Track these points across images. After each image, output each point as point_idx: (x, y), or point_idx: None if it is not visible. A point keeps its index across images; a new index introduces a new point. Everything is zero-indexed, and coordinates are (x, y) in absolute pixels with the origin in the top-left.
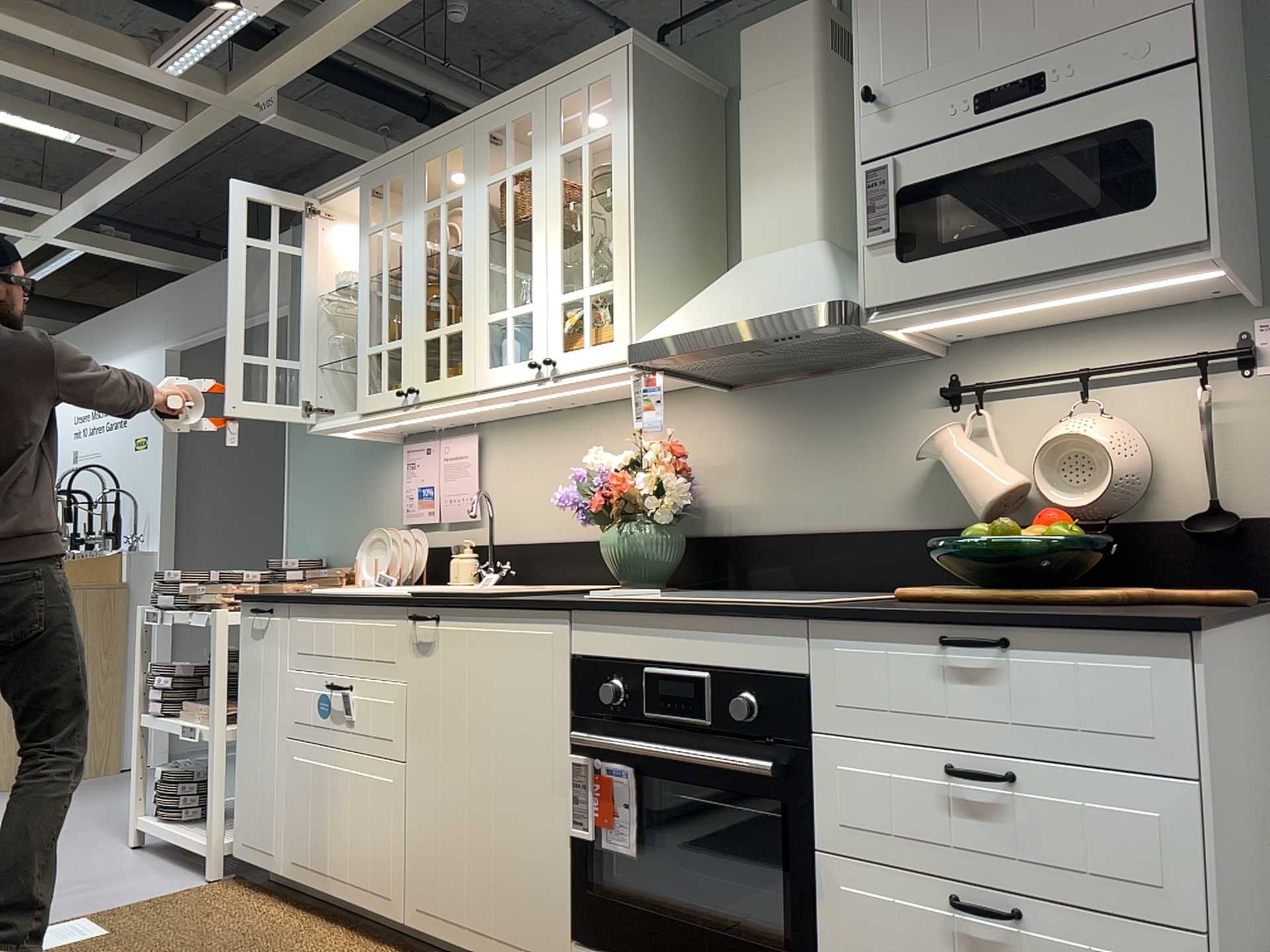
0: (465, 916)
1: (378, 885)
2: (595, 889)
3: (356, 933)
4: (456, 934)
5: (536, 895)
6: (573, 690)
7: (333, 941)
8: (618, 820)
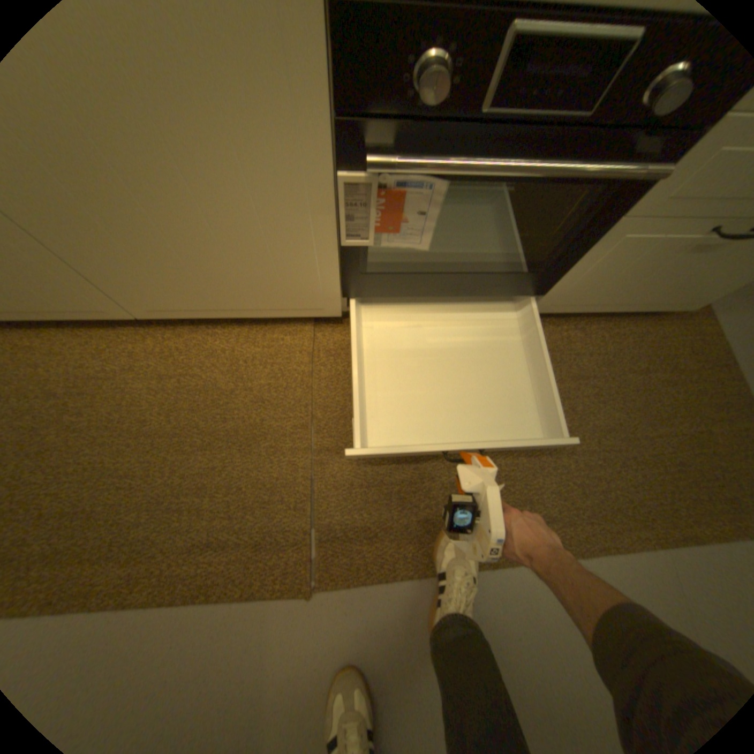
0: (213, 305)
1: (75, 307)
2: (365, 269)
3: (70, 327)
4: (207, 314)
5: (298, 283)
6: (329, 65)
7: (64, 348)
8: (407, 223)
